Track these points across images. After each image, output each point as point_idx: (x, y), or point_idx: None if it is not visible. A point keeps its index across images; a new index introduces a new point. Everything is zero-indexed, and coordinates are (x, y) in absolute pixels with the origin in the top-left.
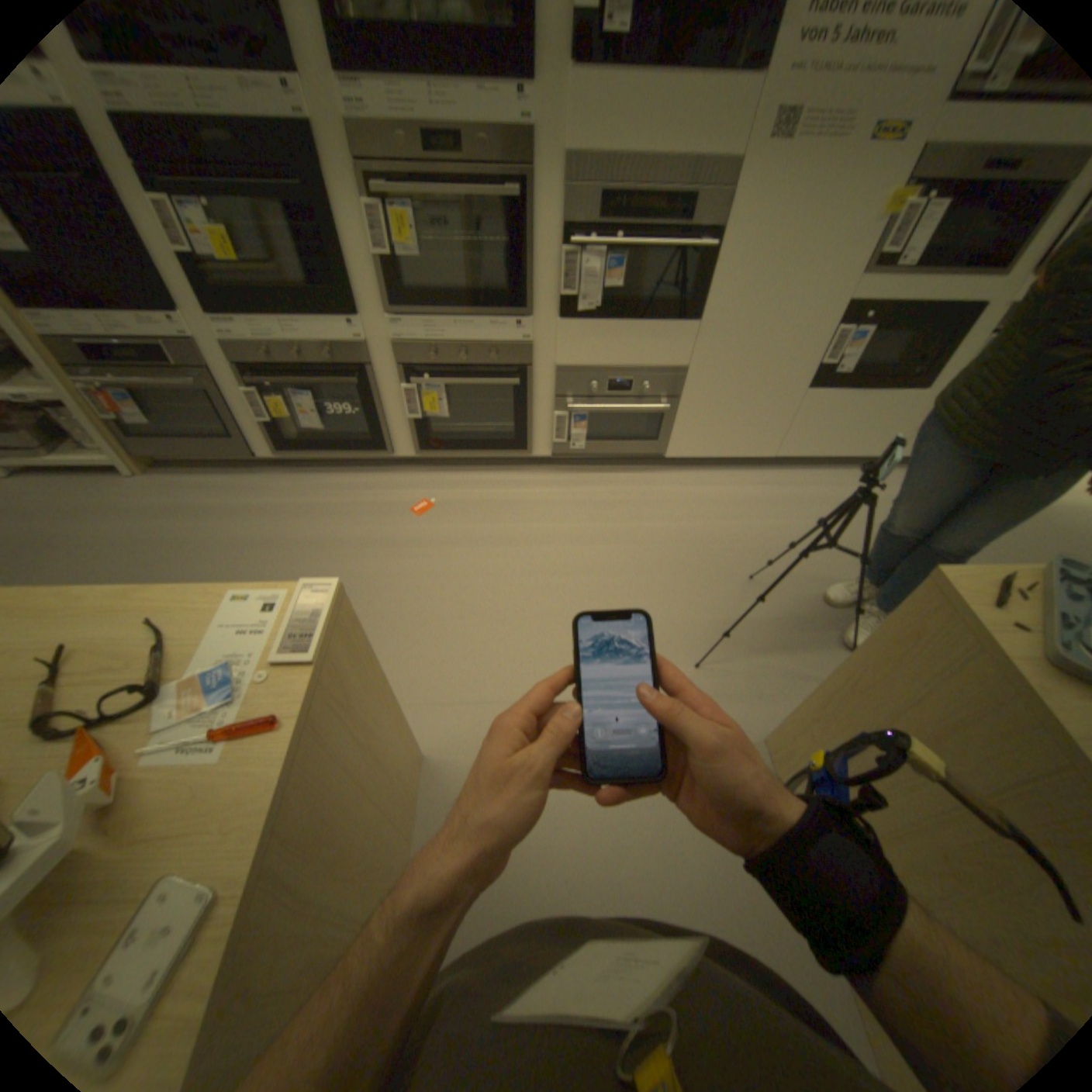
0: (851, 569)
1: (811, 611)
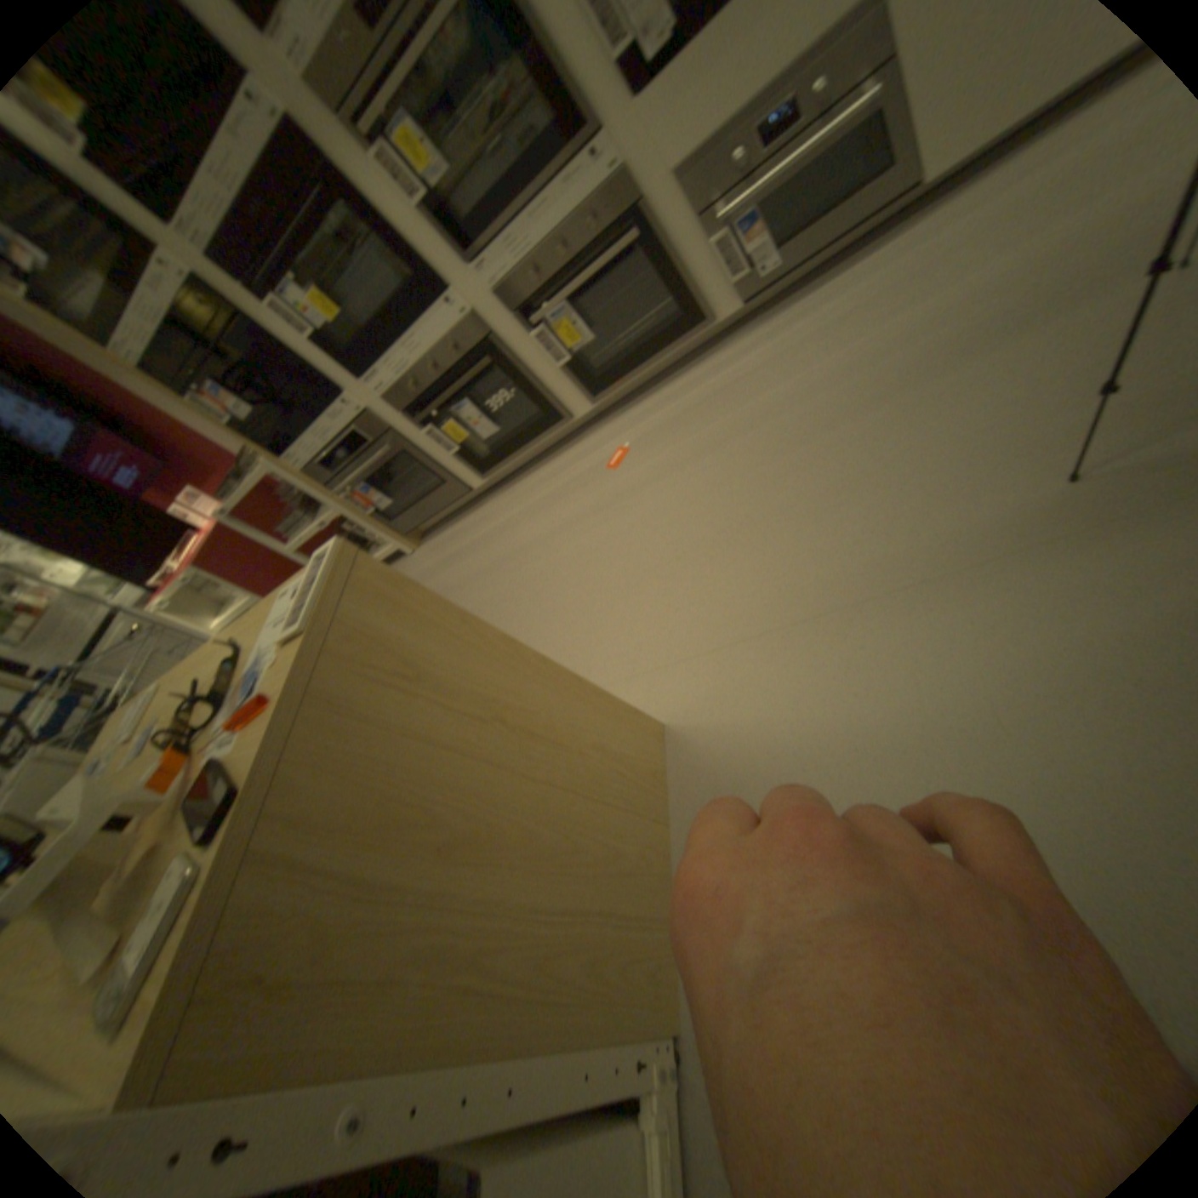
0: None
1: None
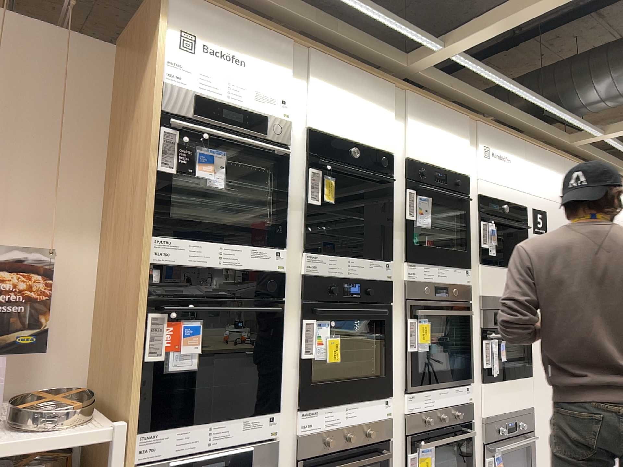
0: None
1: None
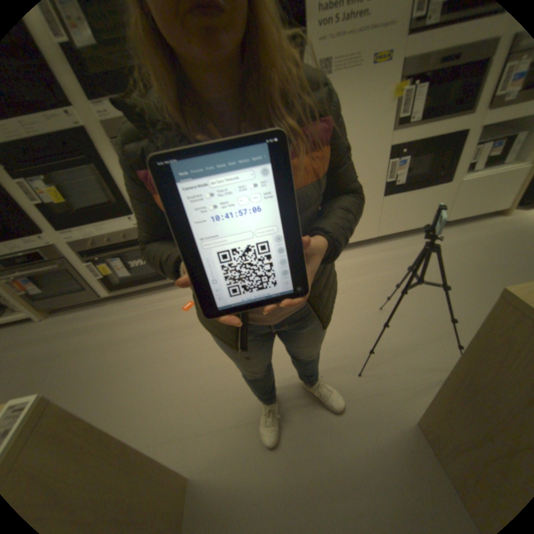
0: (441, 291)
1: (424, 322)
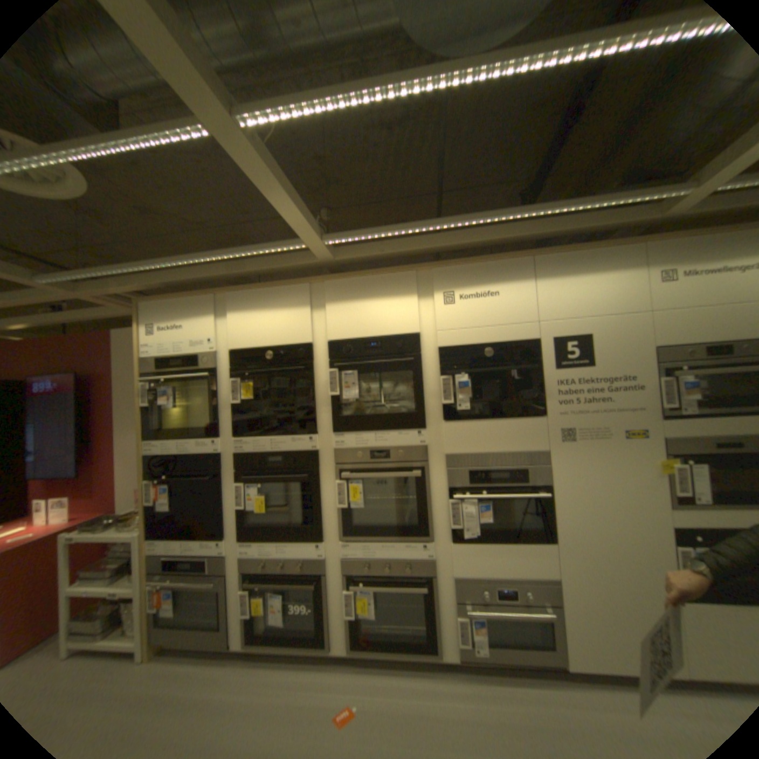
0: None
1: None
